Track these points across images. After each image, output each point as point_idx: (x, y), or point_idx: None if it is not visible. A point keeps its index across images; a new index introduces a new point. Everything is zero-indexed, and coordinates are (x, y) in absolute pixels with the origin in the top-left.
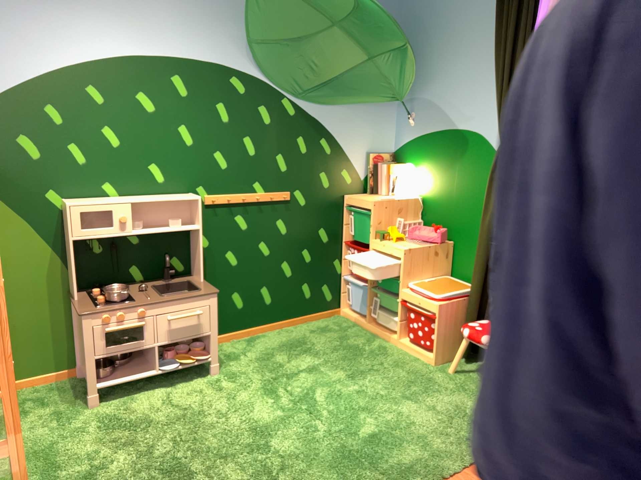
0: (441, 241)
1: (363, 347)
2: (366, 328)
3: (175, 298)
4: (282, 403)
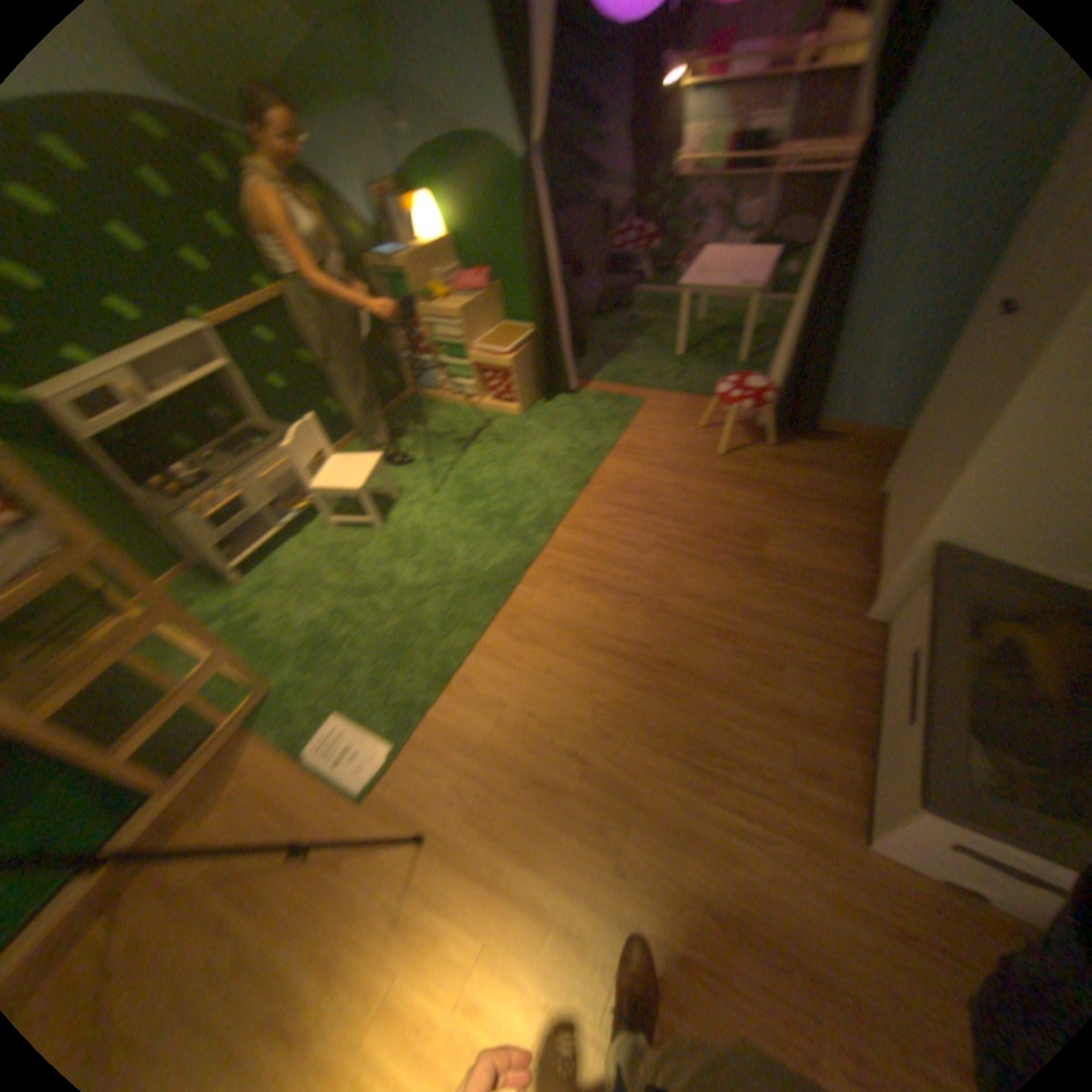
0: (491, 287)
1: (454, 421)
2: (446, 400)
3: (254, 451)
4: (415, 503)
